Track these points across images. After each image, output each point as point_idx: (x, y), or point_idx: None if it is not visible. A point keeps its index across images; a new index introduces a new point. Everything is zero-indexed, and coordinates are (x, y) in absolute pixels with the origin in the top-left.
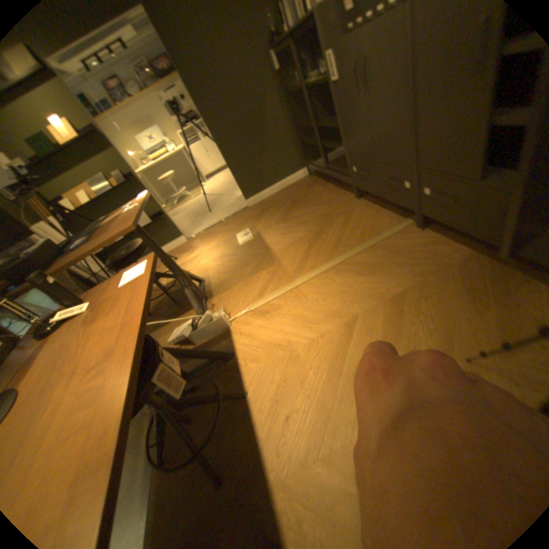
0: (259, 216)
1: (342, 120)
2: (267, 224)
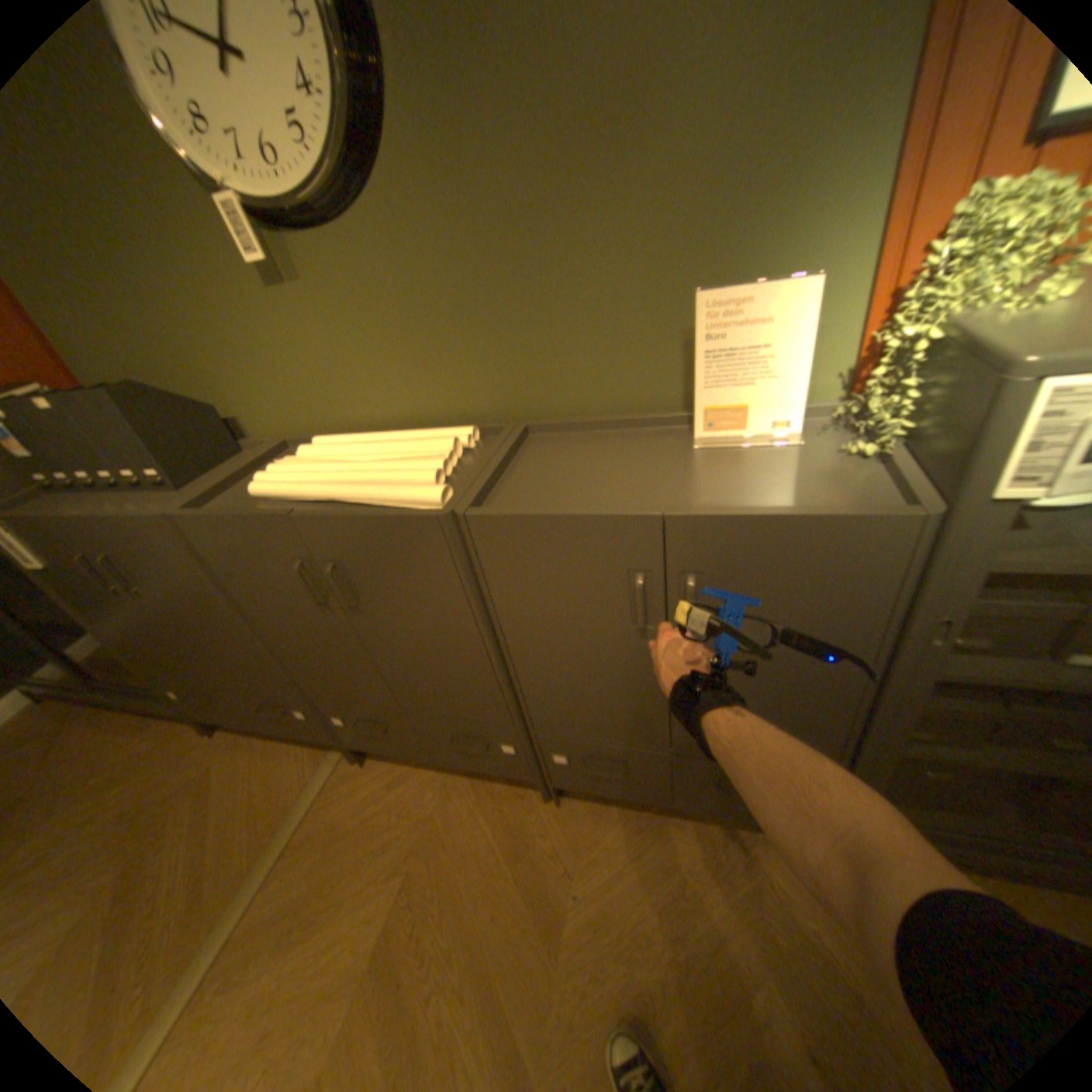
0: None
1: (91, 624)
2: None
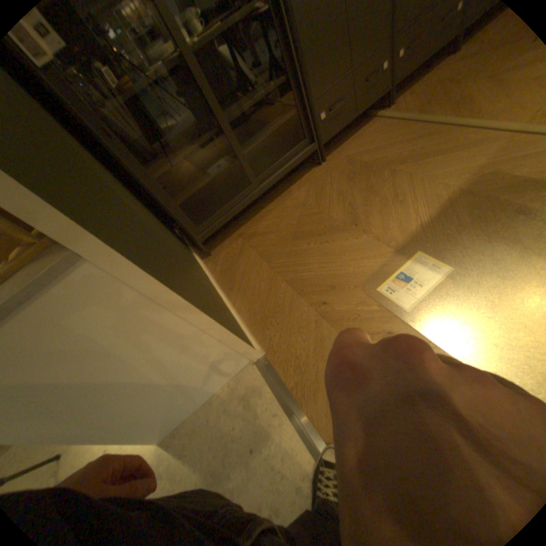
0: (328, 290)
1: (302, 51)
2: (366, 250)
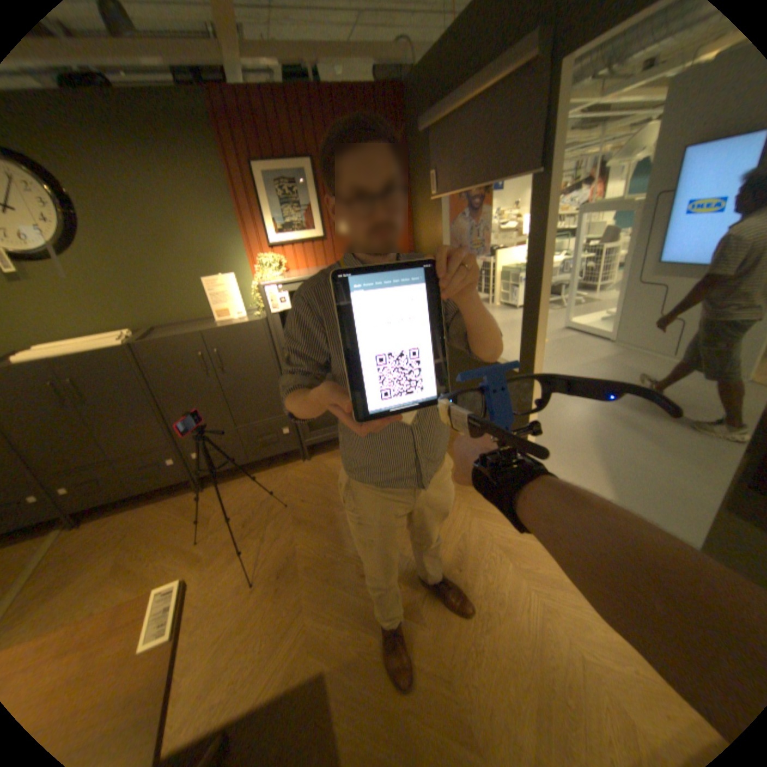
0: None
1: None
2: None
